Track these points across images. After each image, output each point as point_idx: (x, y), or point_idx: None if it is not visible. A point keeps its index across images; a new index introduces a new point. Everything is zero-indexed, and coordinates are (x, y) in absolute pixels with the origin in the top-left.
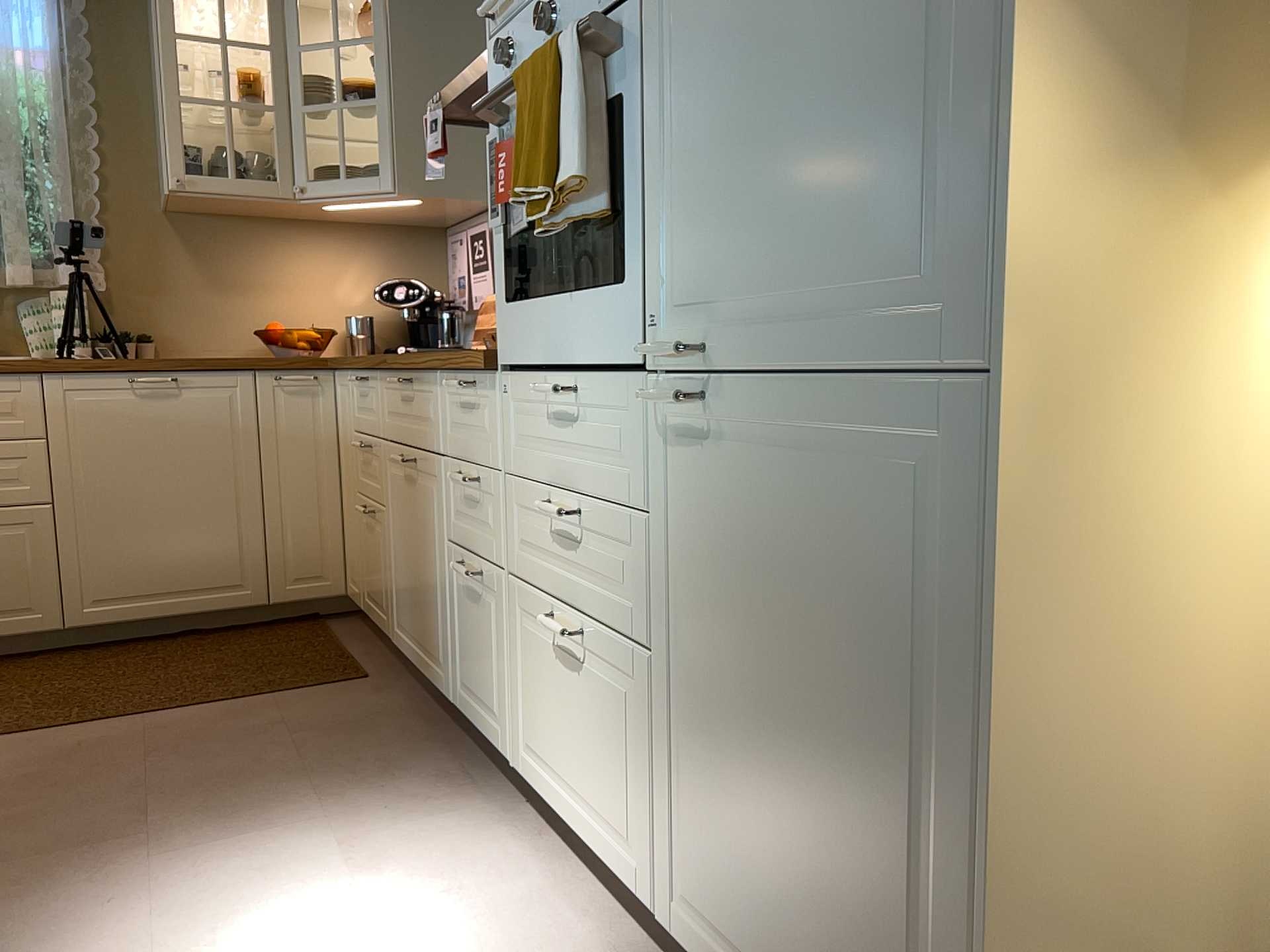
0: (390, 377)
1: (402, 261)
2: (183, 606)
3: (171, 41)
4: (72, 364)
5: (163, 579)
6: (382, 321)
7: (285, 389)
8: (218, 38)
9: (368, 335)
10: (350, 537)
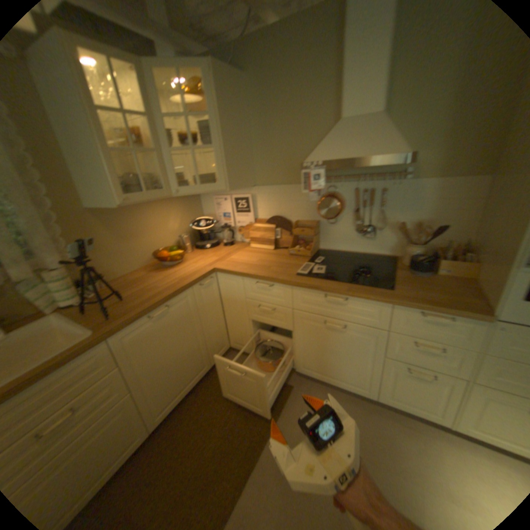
0: (313, 291)
1: (189, 207)
2: (189, 389)
3: (95, 111)
4: (123, 325)
5: (180, 386)
6: (187, 233)
7: (204, 287)
8: (118, 108)
9: (193, 243)
10: (238, 331)
